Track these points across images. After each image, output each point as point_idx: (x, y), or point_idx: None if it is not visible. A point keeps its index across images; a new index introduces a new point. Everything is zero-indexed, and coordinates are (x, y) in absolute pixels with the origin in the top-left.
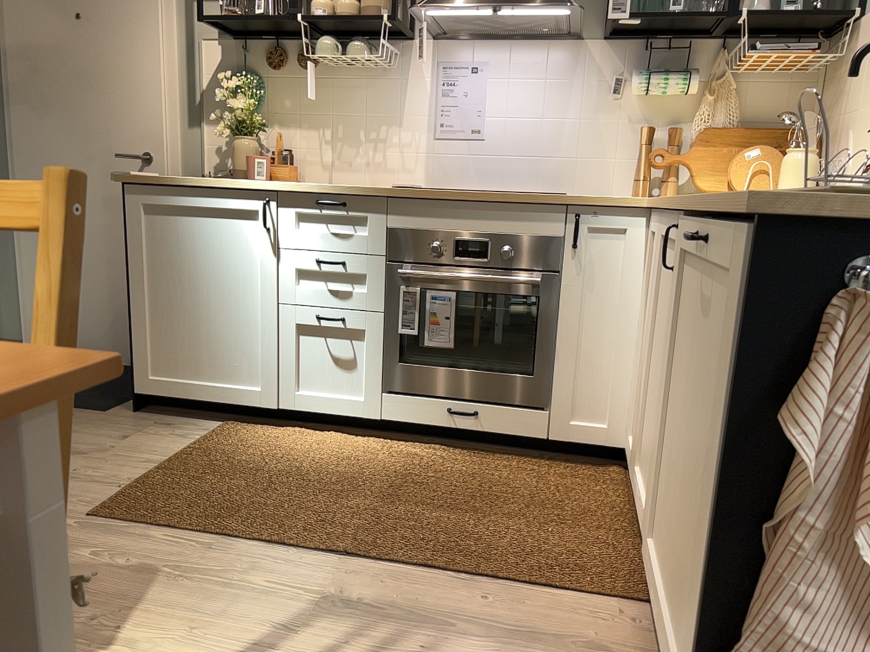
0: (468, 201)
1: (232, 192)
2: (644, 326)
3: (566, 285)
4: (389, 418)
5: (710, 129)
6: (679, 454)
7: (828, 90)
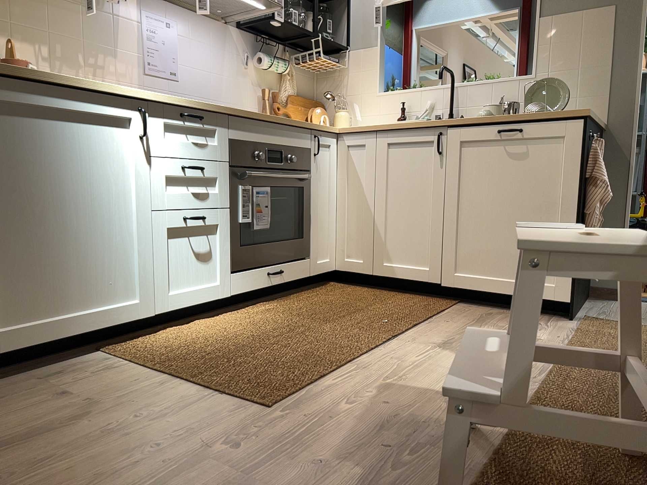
0: (273, 121)
1: (104, 95)
2: (351, 194)
3: (312, 176)
4: (235, 292)
5: (291, 94)
6: (493, 219)
7: (330, 81)
